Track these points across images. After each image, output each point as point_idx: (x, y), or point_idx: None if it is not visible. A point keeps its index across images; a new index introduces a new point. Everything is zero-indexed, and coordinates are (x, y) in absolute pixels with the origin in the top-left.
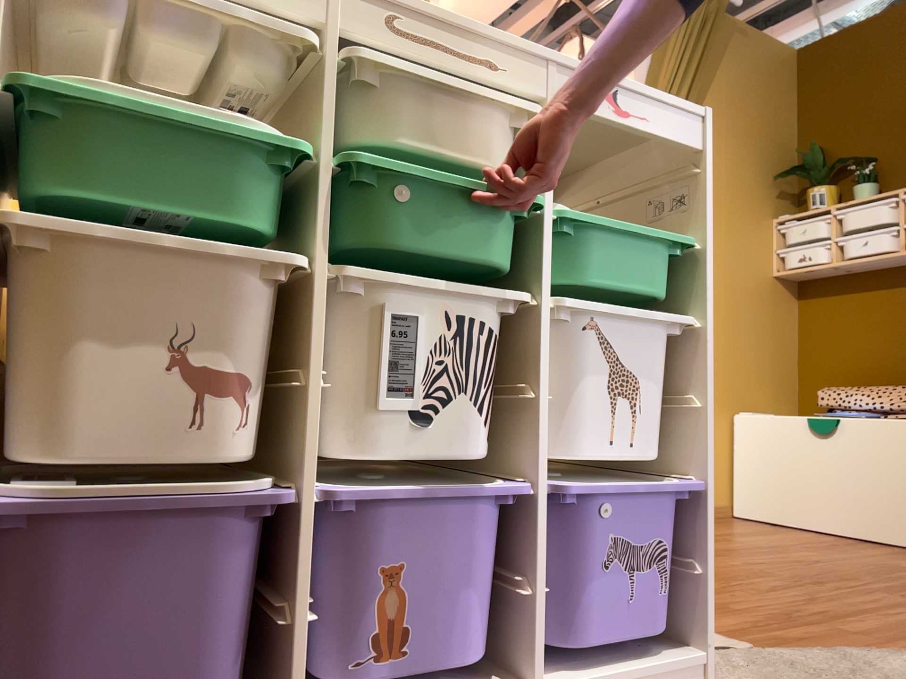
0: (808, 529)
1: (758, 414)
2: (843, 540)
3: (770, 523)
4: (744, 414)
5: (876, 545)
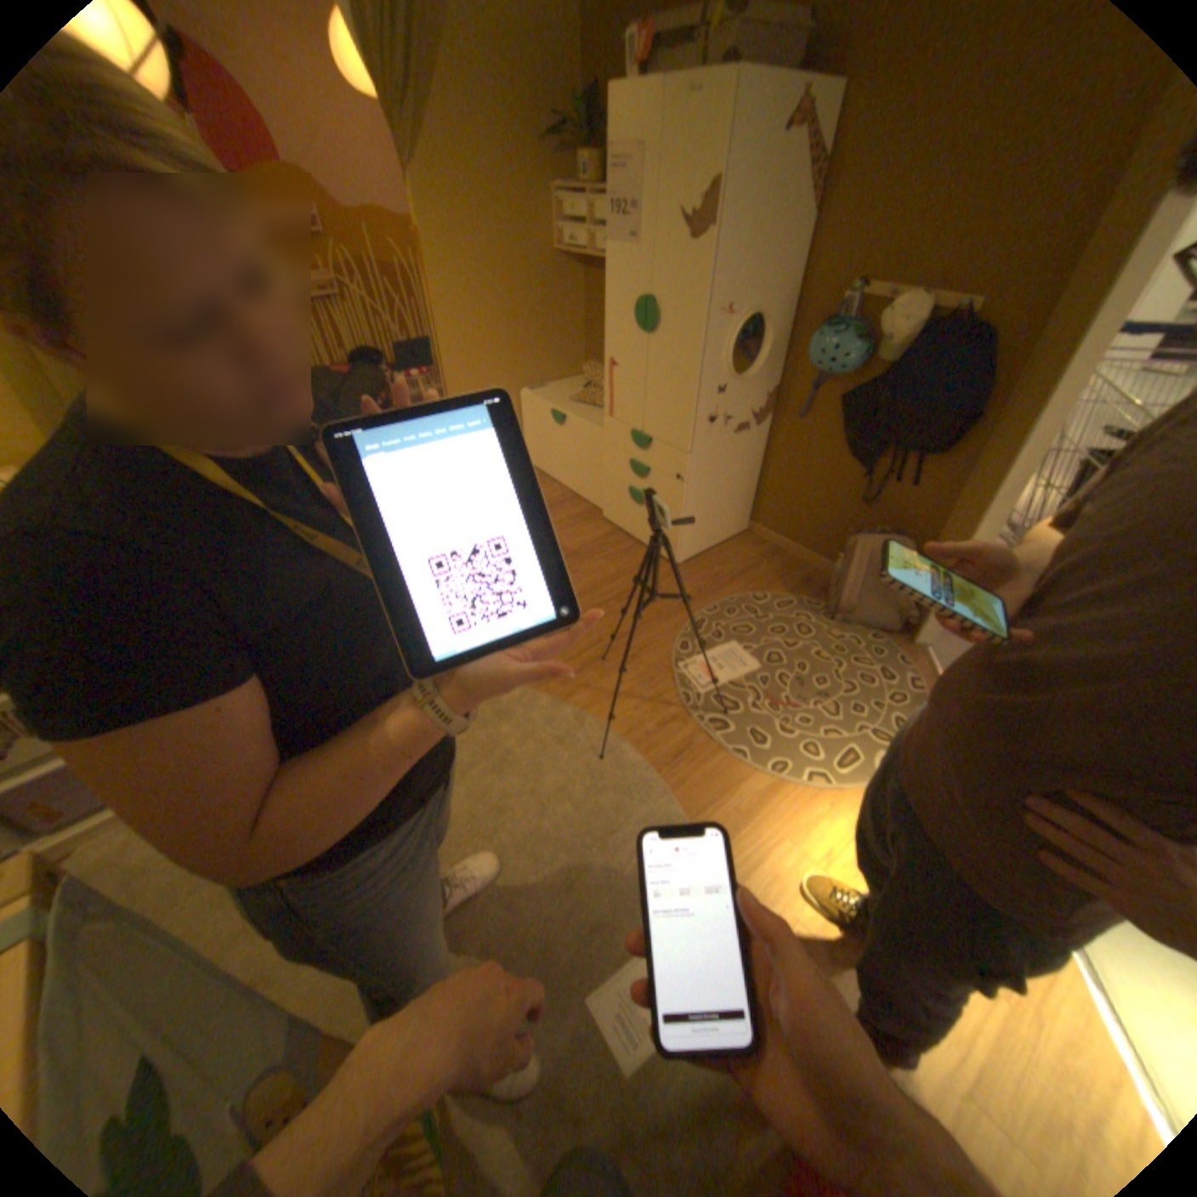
0: (558, 486)
1: (546, 387)
2: (565, 502)
3: (543, 476)
4: (529, 394)
5: (580, 508)
